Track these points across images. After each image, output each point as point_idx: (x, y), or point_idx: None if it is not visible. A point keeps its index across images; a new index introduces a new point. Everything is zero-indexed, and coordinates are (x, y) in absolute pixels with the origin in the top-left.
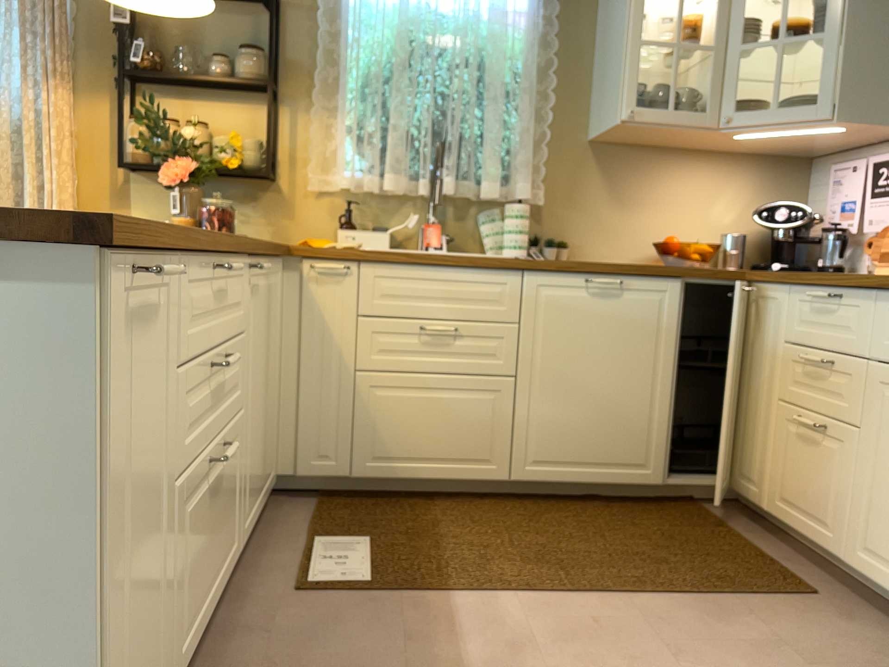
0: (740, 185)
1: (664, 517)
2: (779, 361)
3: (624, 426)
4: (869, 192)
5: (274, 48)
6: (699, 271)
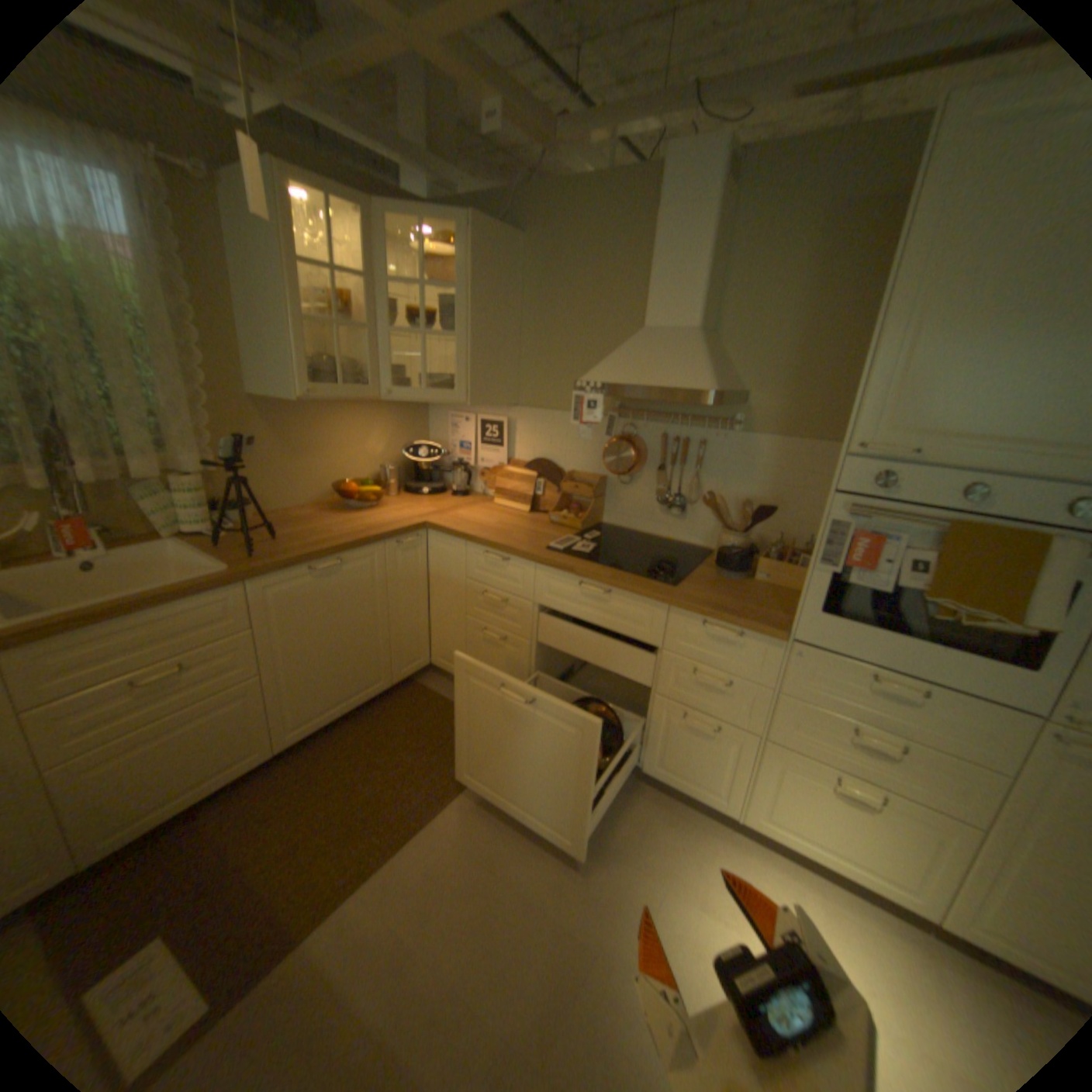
0: (384, 425)
1: (401, 713)
2: (462, 591)
3: (359, 666)
4: (477, 441)
5: None
6: (395, 535)
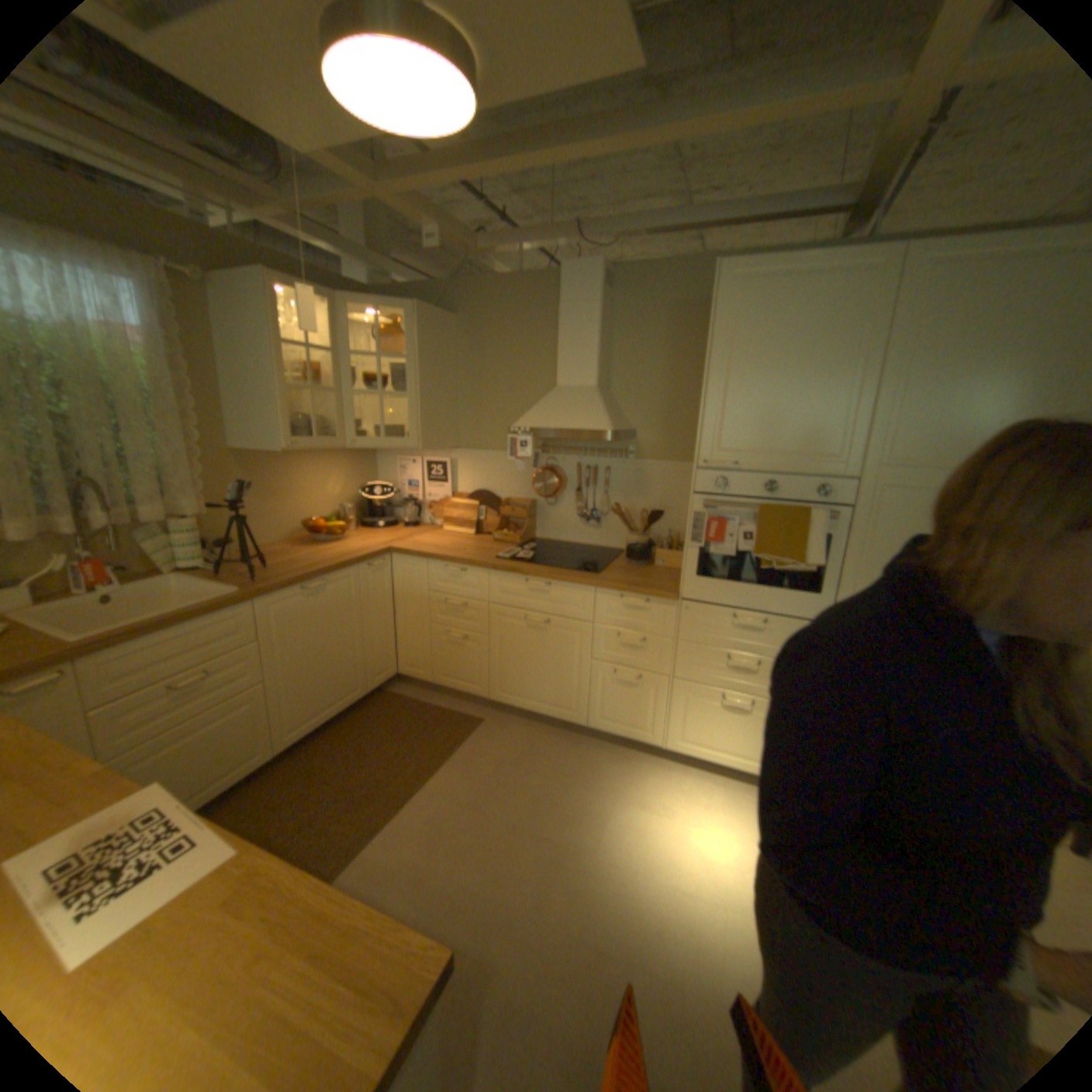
0: (339, 469)
1: (376, 716)
2: (424, 602)
3: (340, 674)
4: (423, 478)
5: None
6: (366, 558)
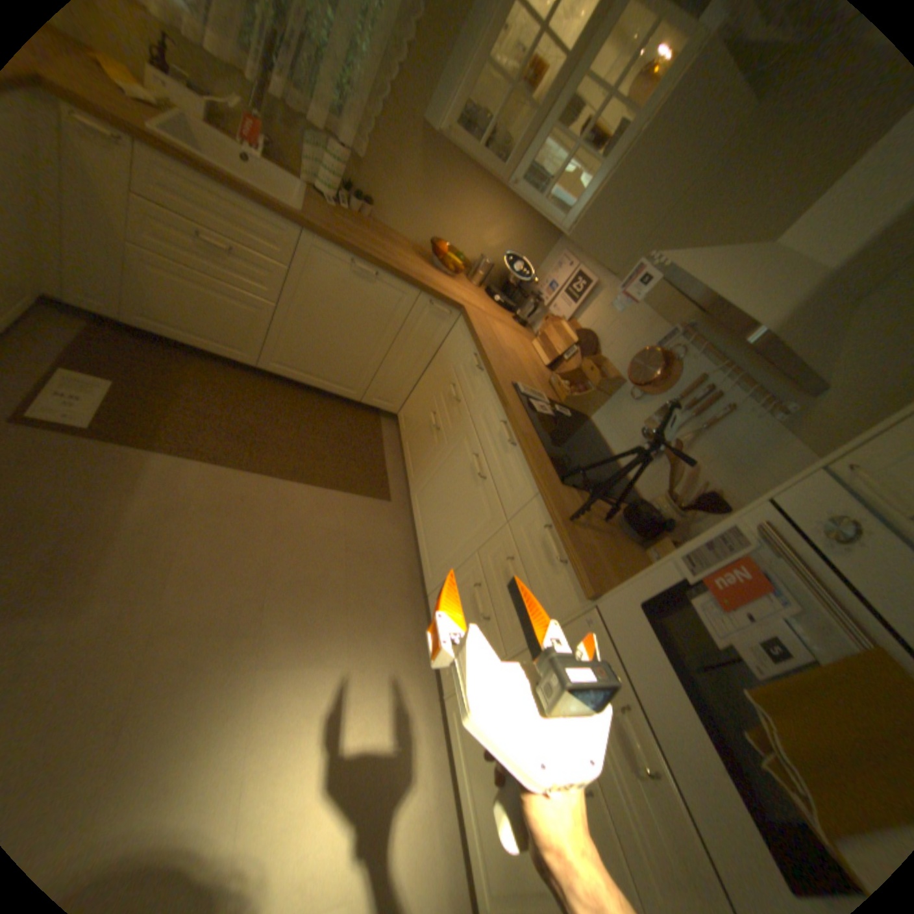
0: (511, 227)
1: (349, 422)
2: (445, 376)
3: (346, 365)
4: (565, 287)
5: None
6: (433, 294)
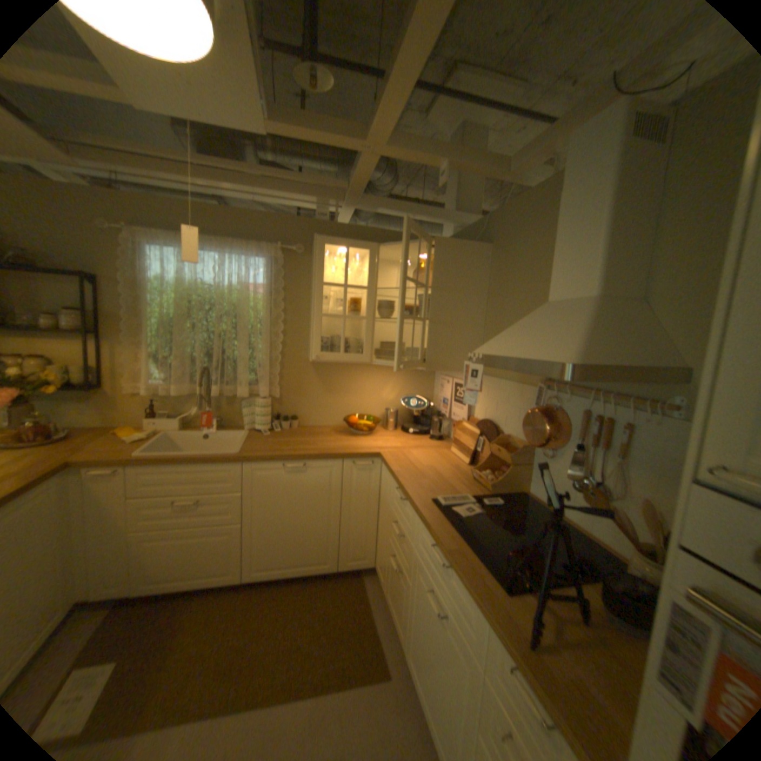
0: (396, 380)
1: (333, 596)
2: (389, 514)
3: (311, 543)
4: (452, 397)
5: (84, 309)
6: (351, 455)
